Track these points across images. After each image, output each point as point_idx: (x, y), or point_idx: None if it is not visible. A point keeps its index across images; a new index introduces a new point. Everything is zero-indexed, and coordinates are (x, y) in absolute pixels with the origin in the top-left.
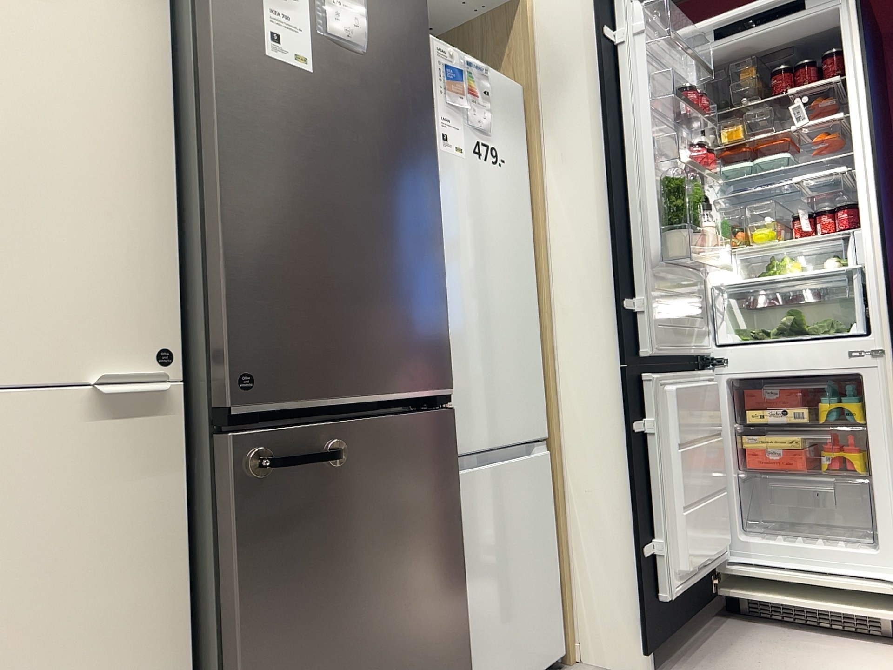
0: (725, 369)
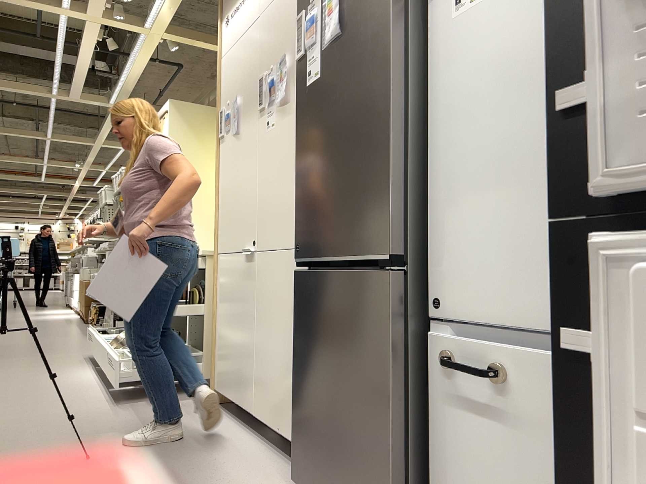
0: None
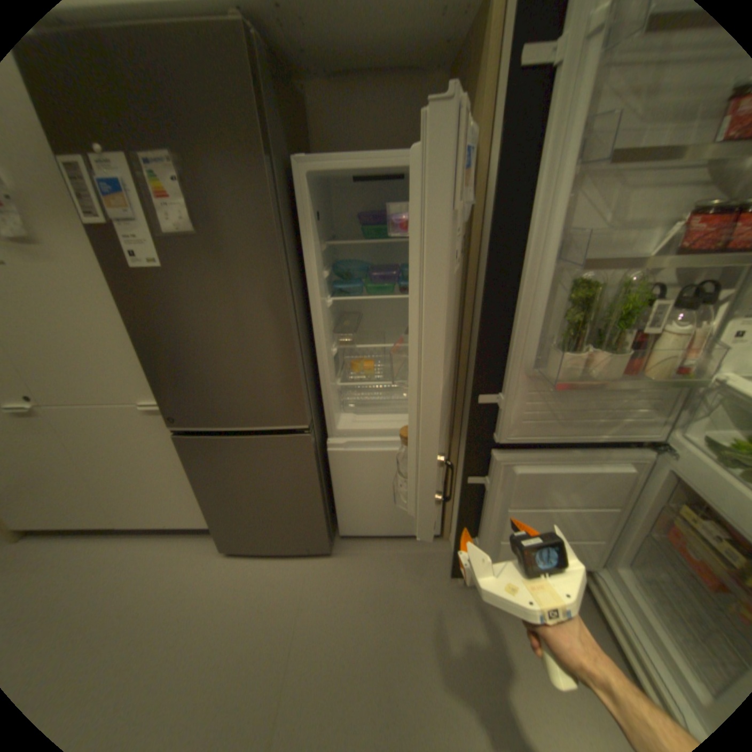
0: (672, 460)
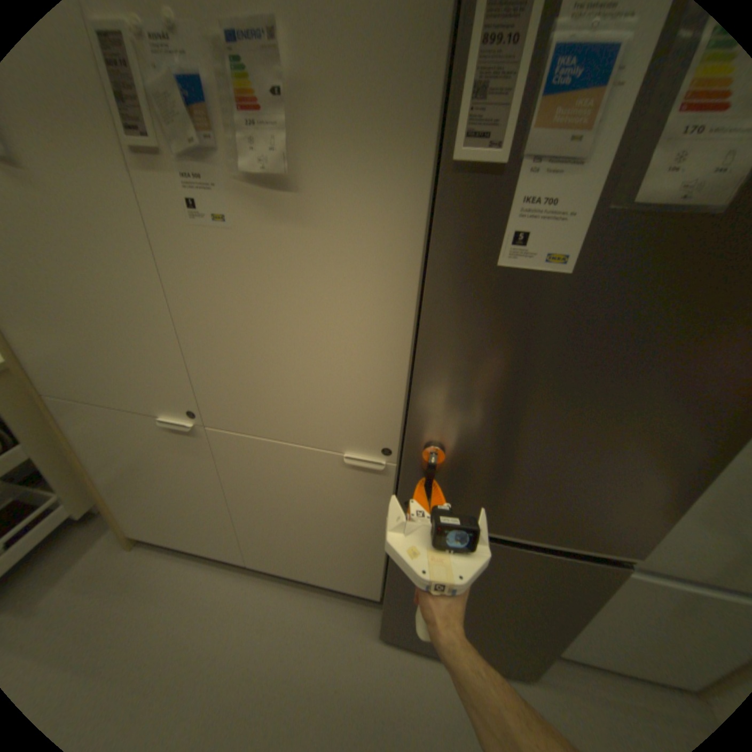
0: None
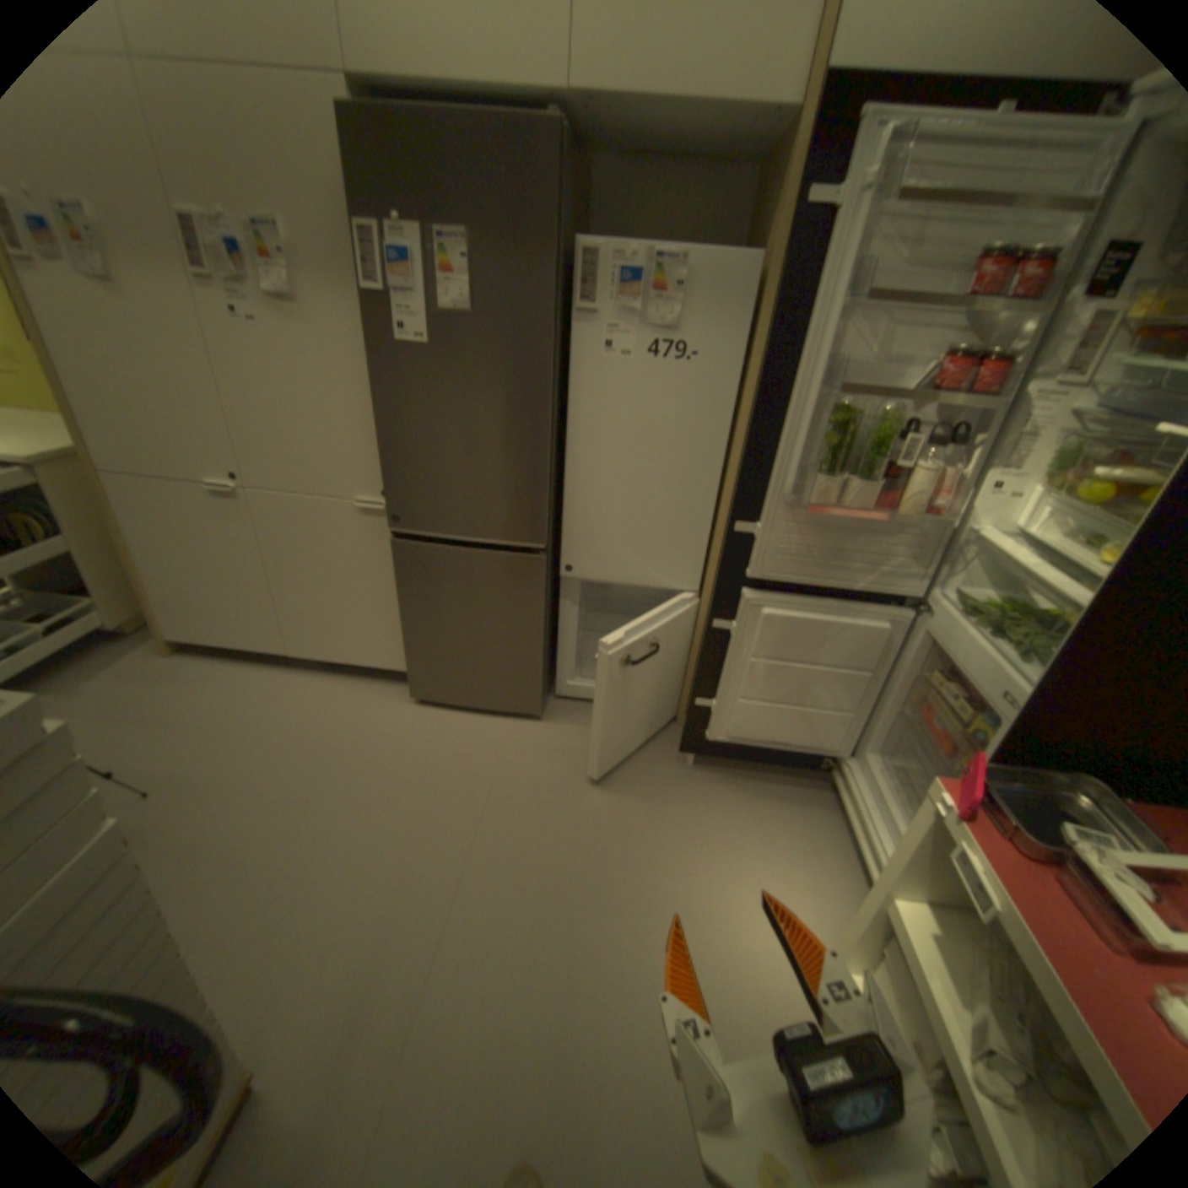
0: (928, 620)
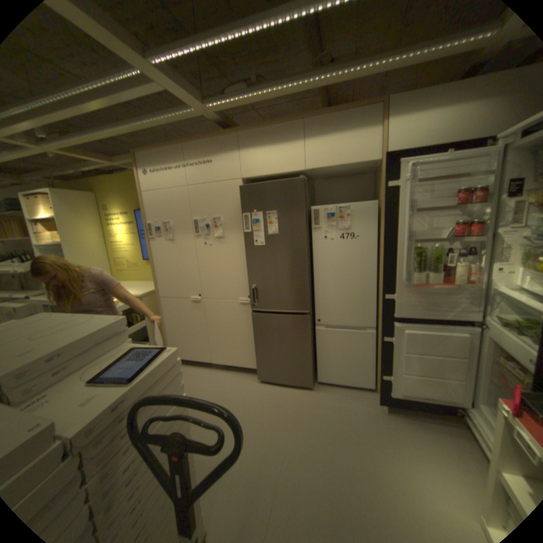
0: (488, 332)
